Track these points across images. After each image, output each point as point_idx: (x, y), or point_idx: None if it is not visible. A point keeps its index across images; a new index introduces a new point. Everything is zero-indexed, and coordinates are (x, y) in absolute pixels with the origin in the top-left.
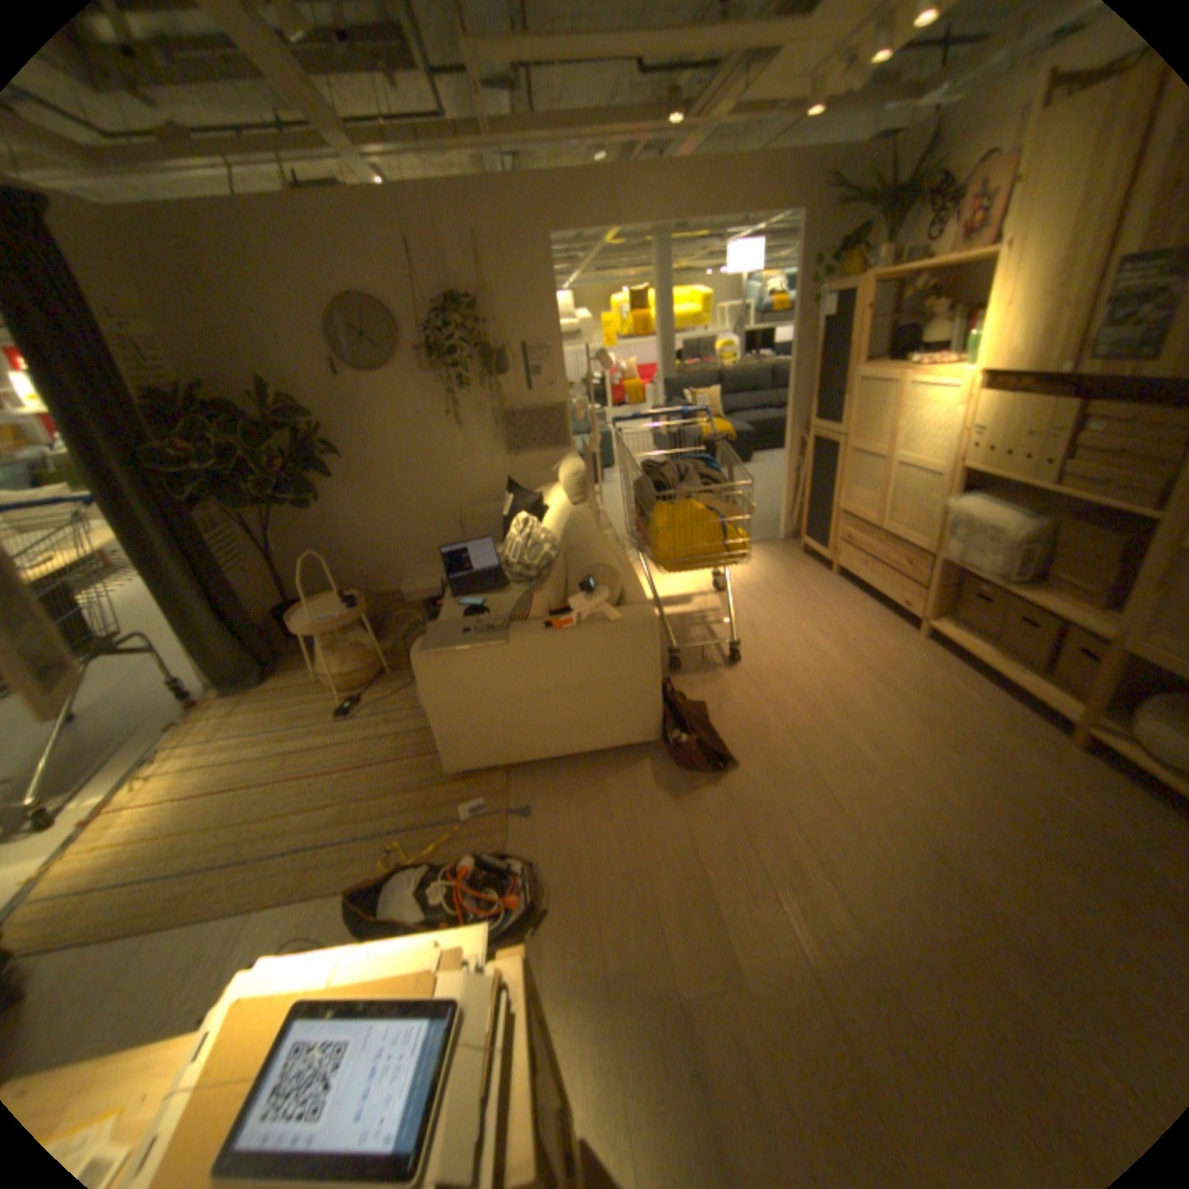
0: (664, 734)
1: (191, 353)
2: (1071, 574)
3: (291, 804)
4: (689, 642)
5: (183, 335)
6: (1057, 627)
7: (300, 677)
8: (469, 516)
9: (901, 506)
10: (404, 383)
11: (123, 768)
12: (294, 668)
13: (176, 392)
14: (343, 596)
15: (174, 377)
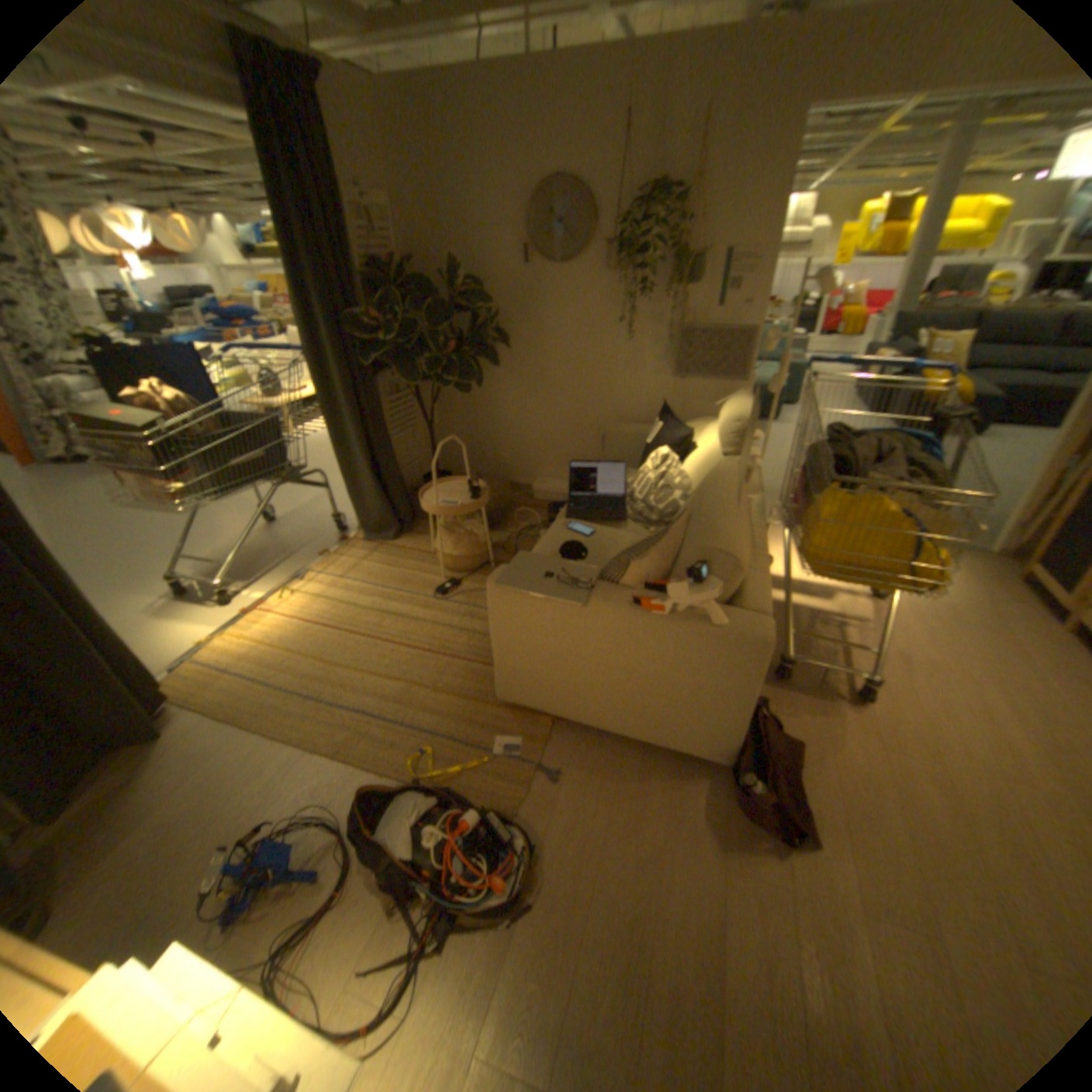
0: (738, 765)
1: (413, 228)
2: None
3: (372, 663)
4: (813, 657)
5: (410, 209)
6: None
7: (426, 543)
8: (613, 434)
9: None
10: (588, 280)
11: (285, 575)
12: (425, 532)
13: (389, 264)
14: (474, 484)
15: (396, 249)
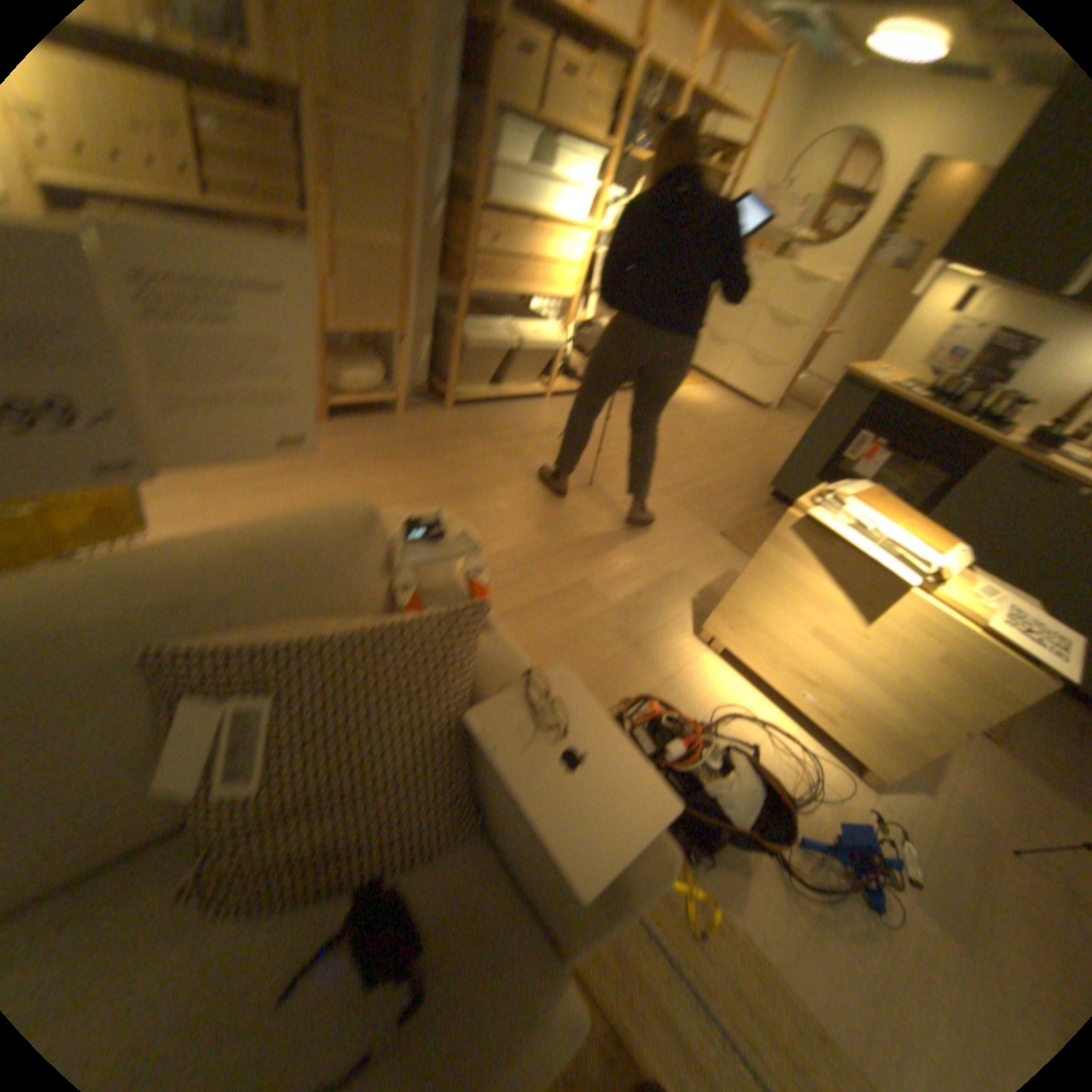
0: None
1: None
2: None
3: None
4: None
5: None
6: None
7: None
8: None
9: None
10: None
11: None
12: None
13: None
14: None
15: None
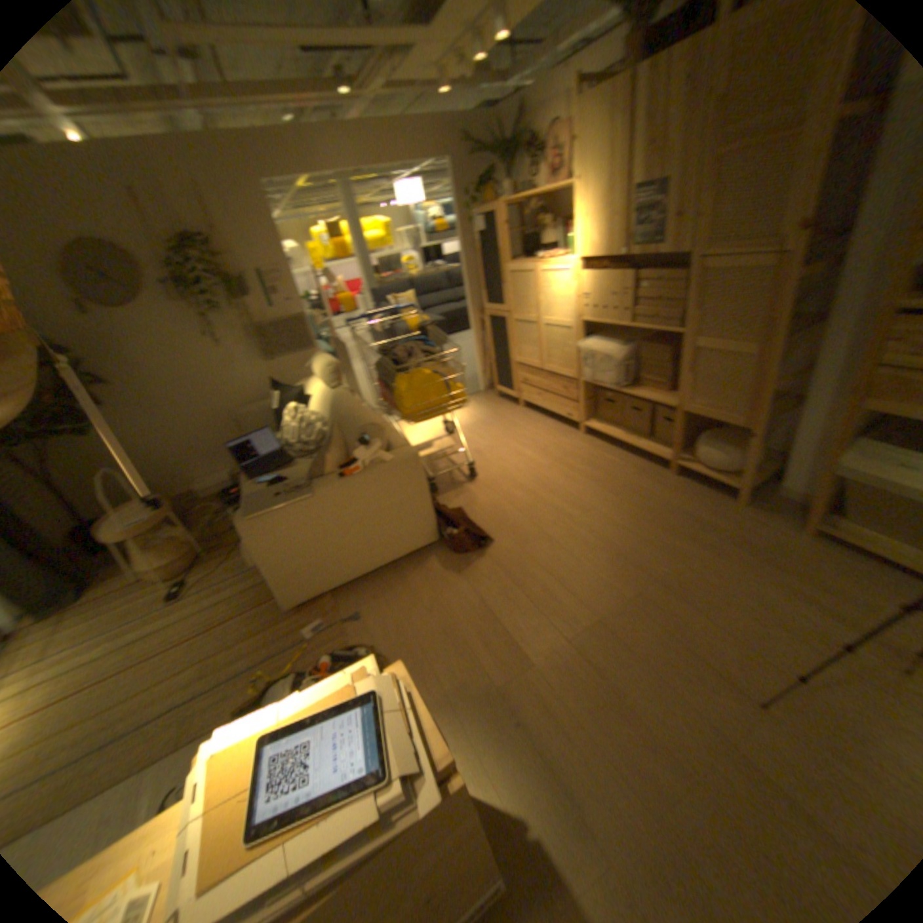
0: (439, 534)
1: None
2: (648, 375)
3: (146, 682)
4: (439, 471)
5: None
6: (648, 408)
7: (113, 584)
8: (240, 416)
9: (551, 353)
10: (152, 313)
11: None
12: (104, 578)
13: None
14: (141, 503)
15: None
